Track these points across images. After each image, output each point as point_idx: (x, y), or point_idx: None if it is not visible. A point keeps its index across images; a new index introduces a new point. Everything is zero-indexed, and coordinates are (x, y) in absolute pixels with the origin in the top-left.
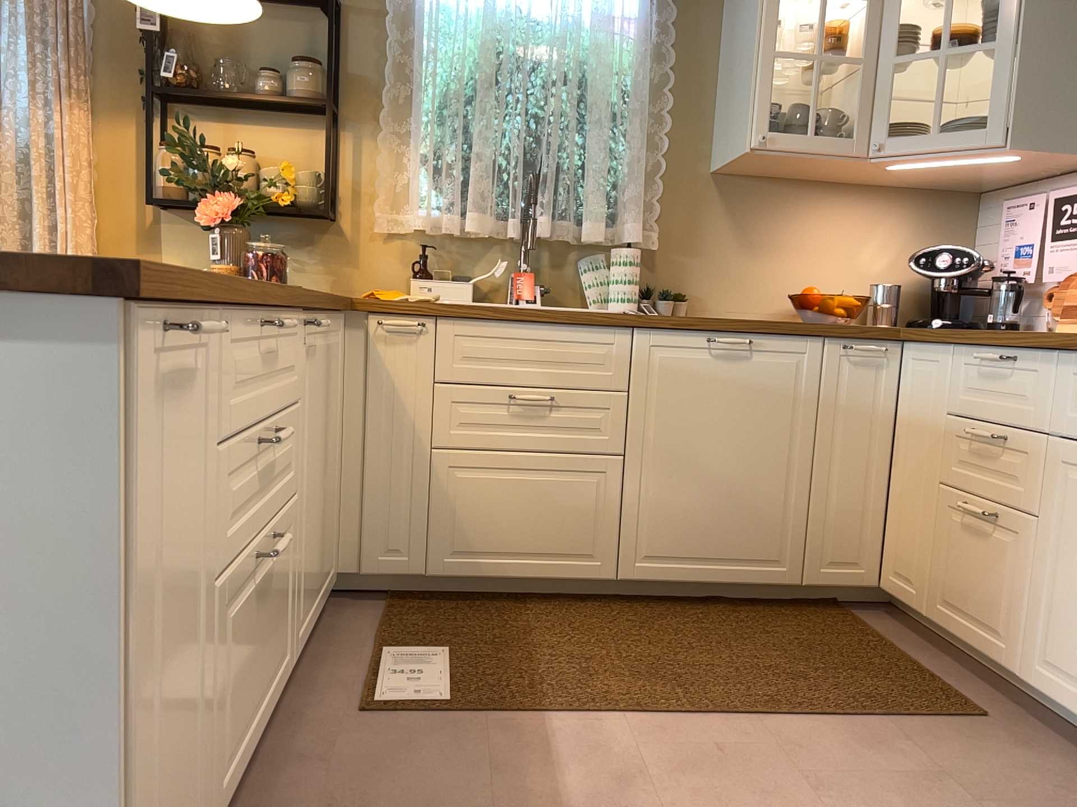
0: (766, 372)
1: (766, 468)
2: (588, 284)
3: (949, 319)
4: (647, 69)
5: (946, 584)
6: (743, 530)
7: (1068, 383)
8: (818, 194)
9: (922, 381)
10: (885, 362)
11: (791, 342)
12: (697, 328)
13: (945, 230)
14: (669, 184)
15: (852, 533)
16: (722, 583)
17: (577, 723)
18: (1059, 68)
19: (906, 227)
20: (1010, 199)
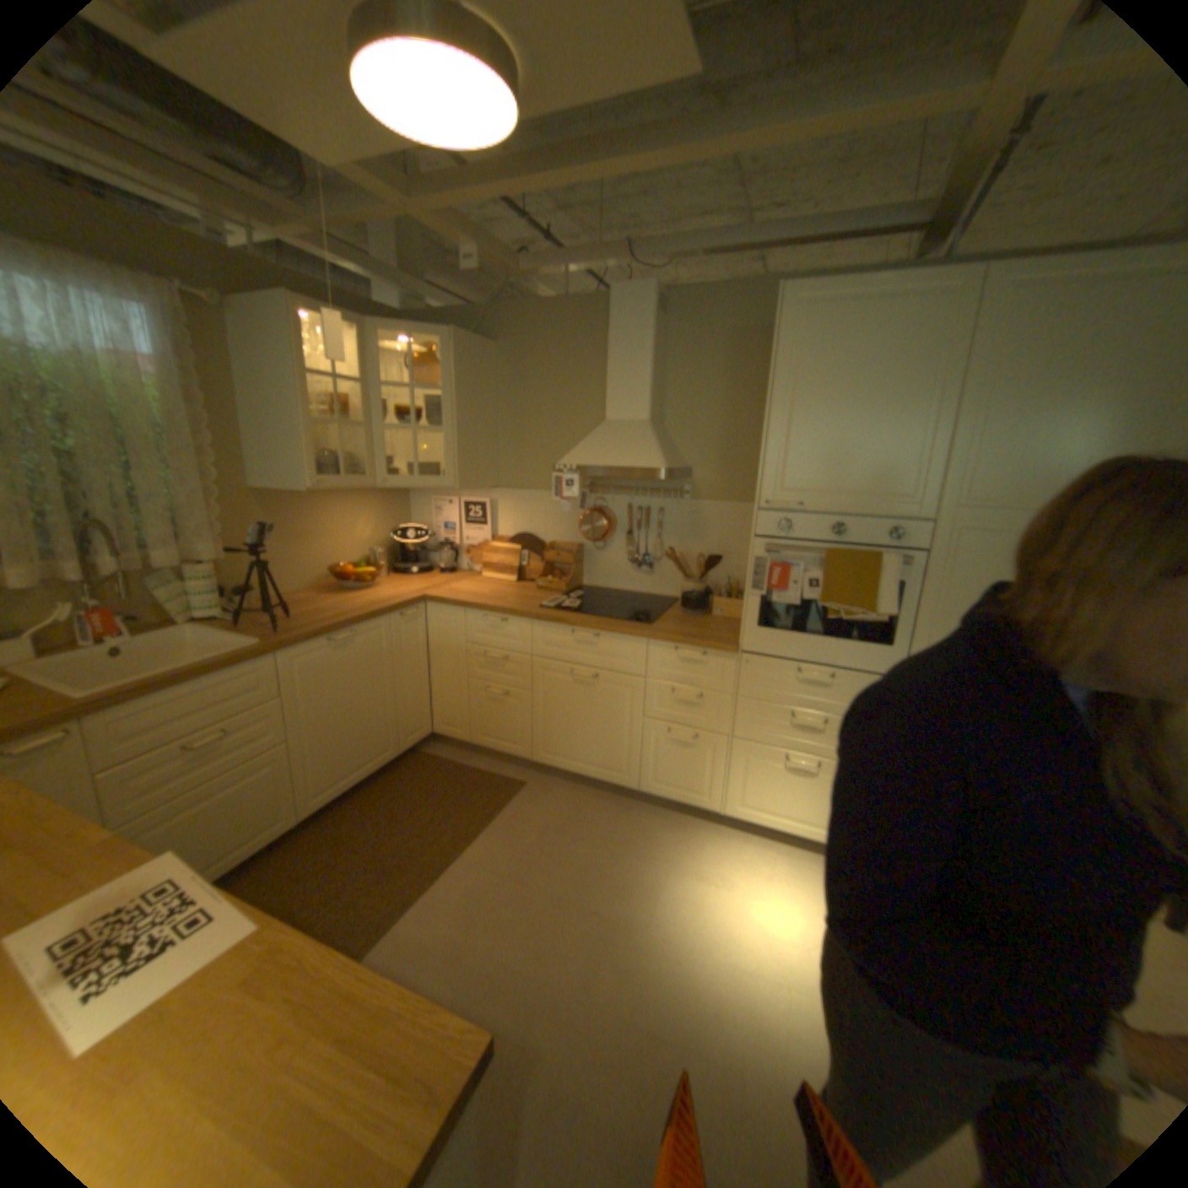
0: (362, 648)
1: (371, 704)
2: (163, 603)
3: (417, 568)
4: (170, 407)
5: (479, 726)
6: (365, 745)
7: (537, 633)
8: (323, 497)
9: (443, 626)
10: (417, 617)
11: (372, 624)
12: (318, 638)
13: (394, 508)
14: (212, 503)
15: (417, 714)
16: (359, 783)
17: (384, 946)
18: (469, 445)
19: (375, 510)
20: (430, 494)
